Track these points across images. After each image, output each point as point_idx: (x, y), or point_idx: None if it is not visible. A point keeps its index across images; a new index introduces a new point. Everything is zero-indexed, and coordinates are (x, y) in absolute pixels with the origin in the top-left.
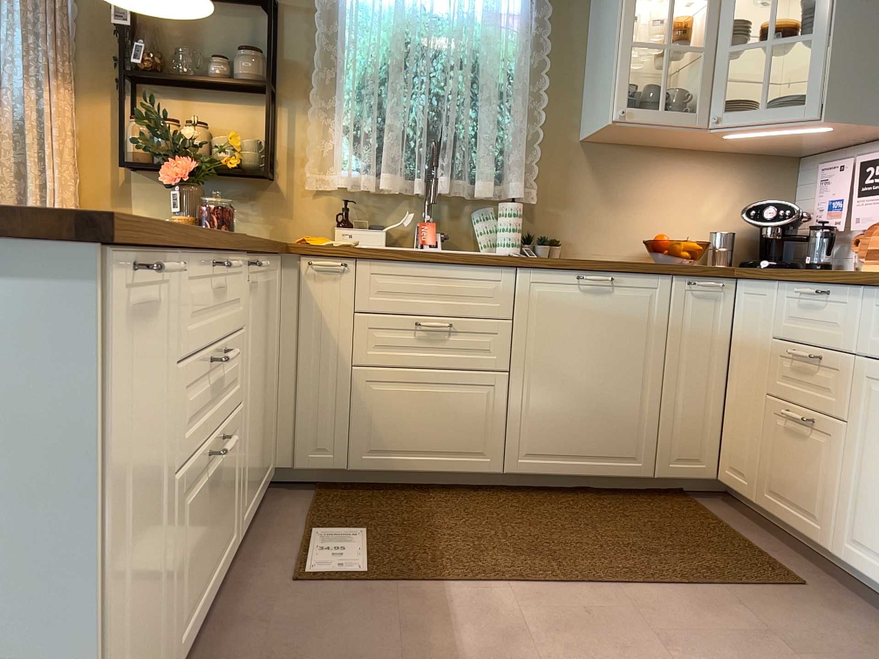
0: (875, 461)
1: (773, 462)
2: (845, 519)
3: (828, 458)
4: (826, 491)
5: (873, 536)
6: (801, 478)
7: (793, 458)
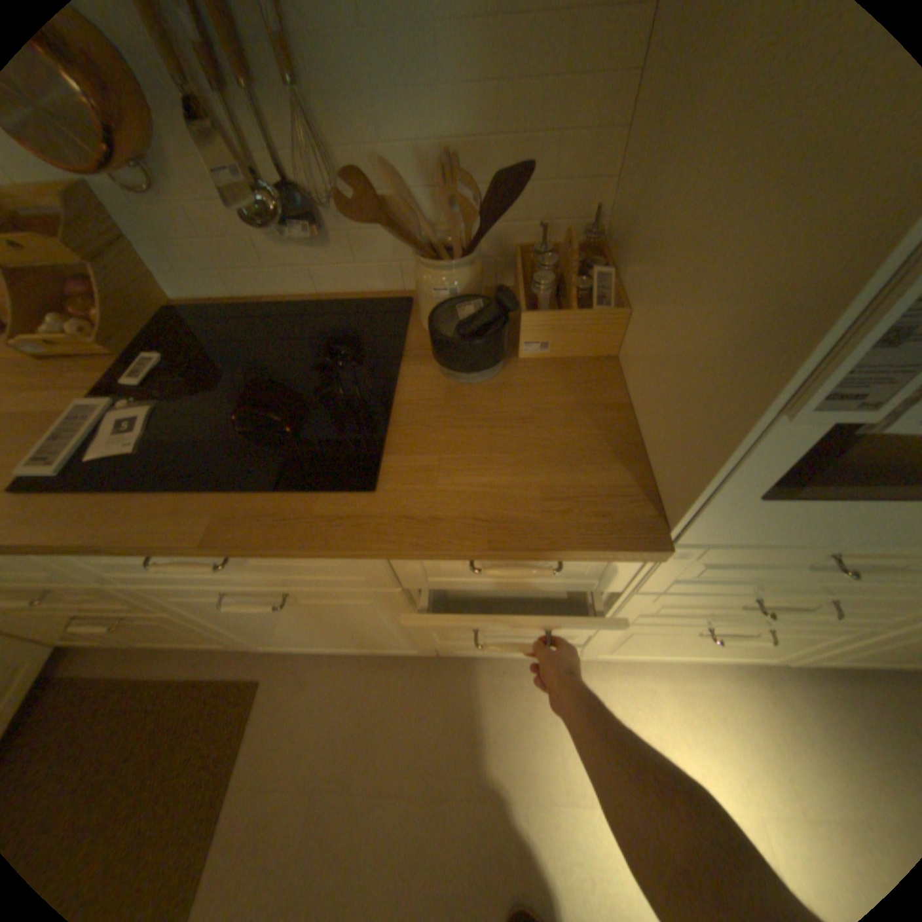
0: (230, 624)
1: (109, 634)
2: (239, 642)
3: (173, 627)
4: (198, 636)
5: (275, 643)
6: (161, 636)
7: (131, 631)
